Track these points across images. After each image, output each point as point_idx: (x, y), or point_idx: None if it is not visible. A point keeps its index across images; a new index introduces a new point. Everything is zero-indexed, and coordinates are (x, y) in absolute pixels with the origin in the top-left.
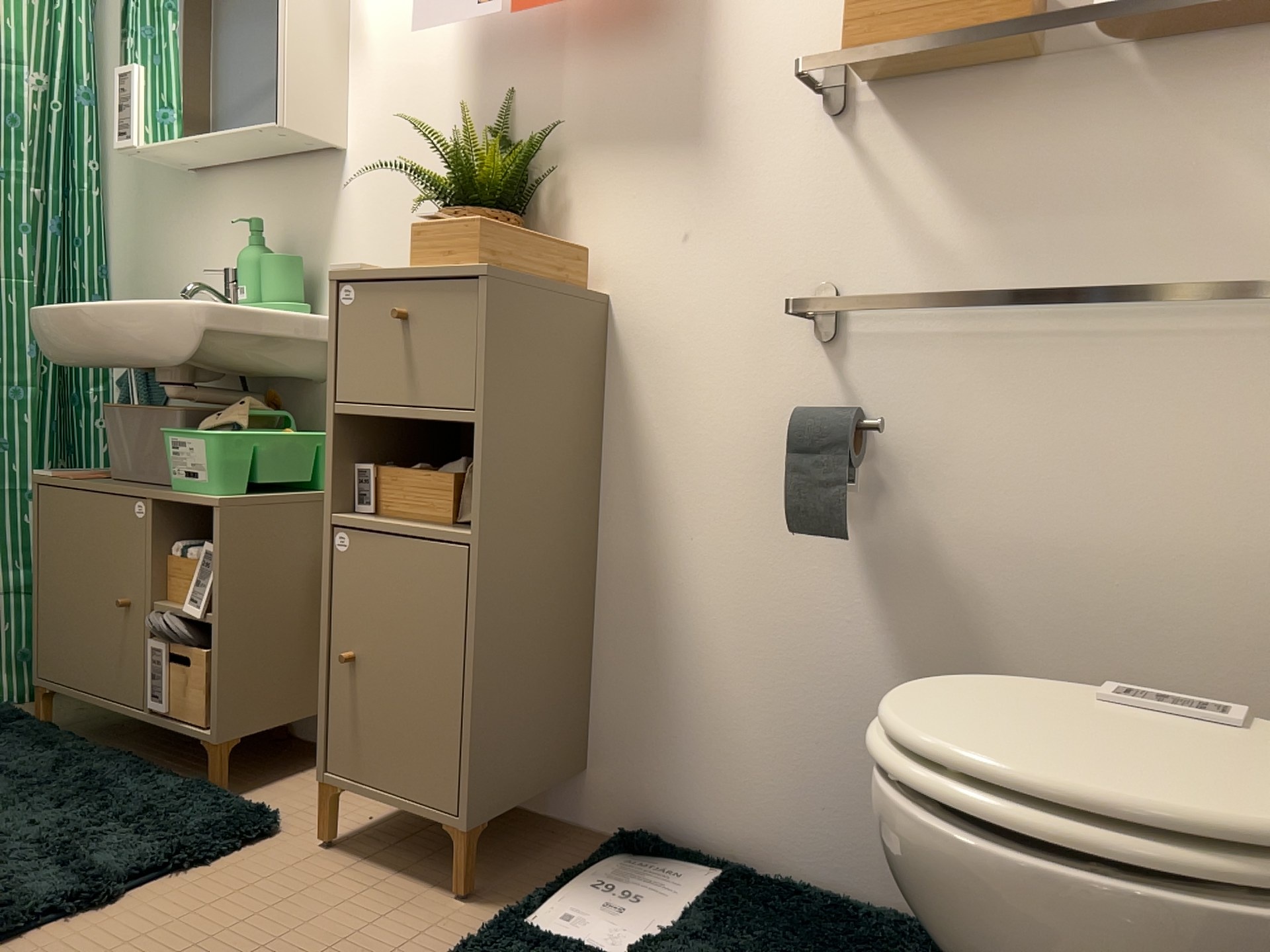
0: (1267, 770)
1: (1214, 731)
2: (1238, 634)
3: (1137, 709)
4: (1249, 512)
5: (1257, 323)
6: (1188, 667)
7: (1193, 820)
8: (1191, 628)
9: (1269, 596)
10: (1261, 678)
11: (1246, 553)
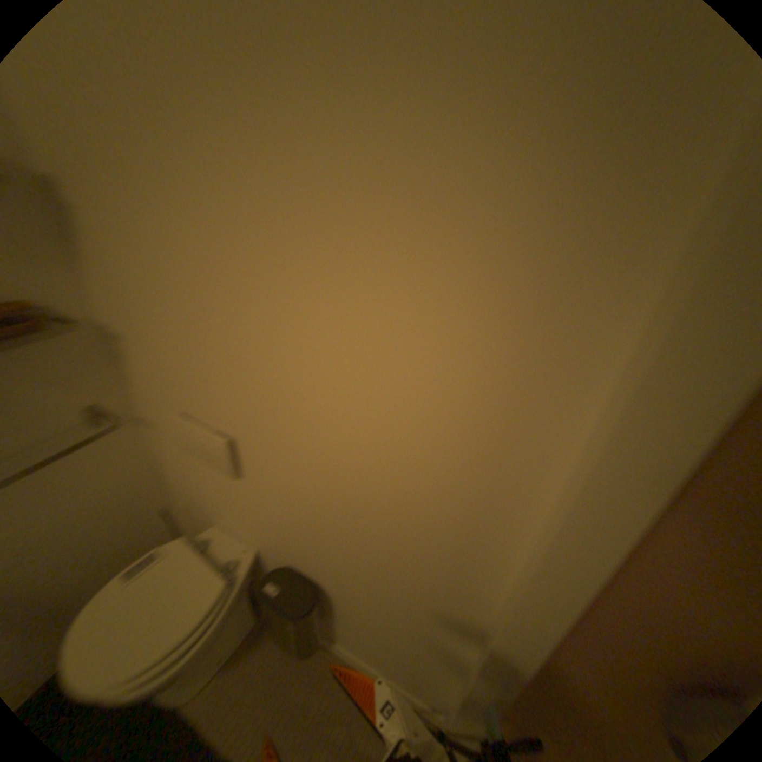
0: (185, 575)
1: (155, 571)
2: (104, 516)
3: (129, 585)
4: (88, 488)
5: (64, 446)
6: (94, 536)
7: (199, 614)
8: (88, 527)
9: (107, 502)
10: (117, 520)
11: (93, 498)
